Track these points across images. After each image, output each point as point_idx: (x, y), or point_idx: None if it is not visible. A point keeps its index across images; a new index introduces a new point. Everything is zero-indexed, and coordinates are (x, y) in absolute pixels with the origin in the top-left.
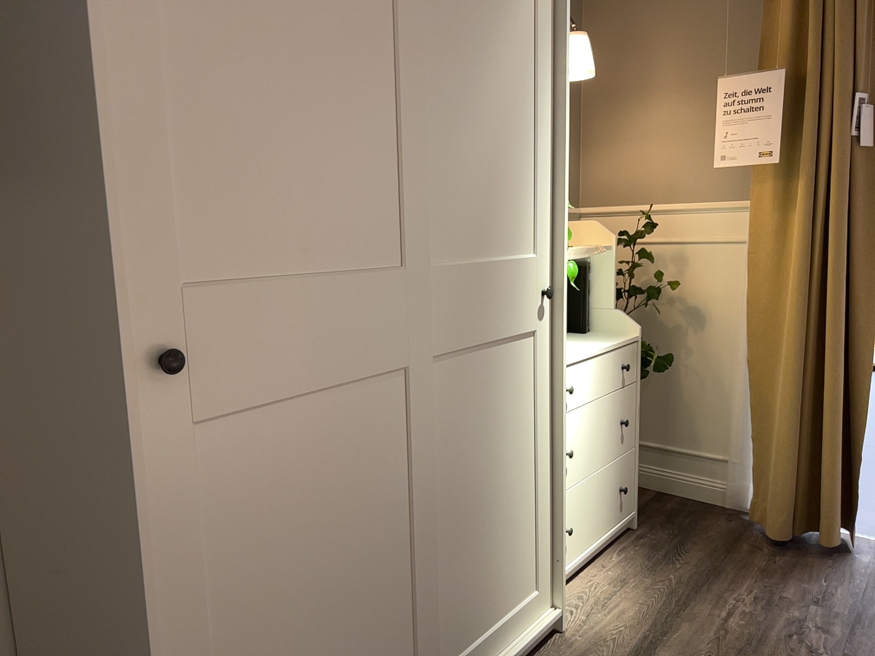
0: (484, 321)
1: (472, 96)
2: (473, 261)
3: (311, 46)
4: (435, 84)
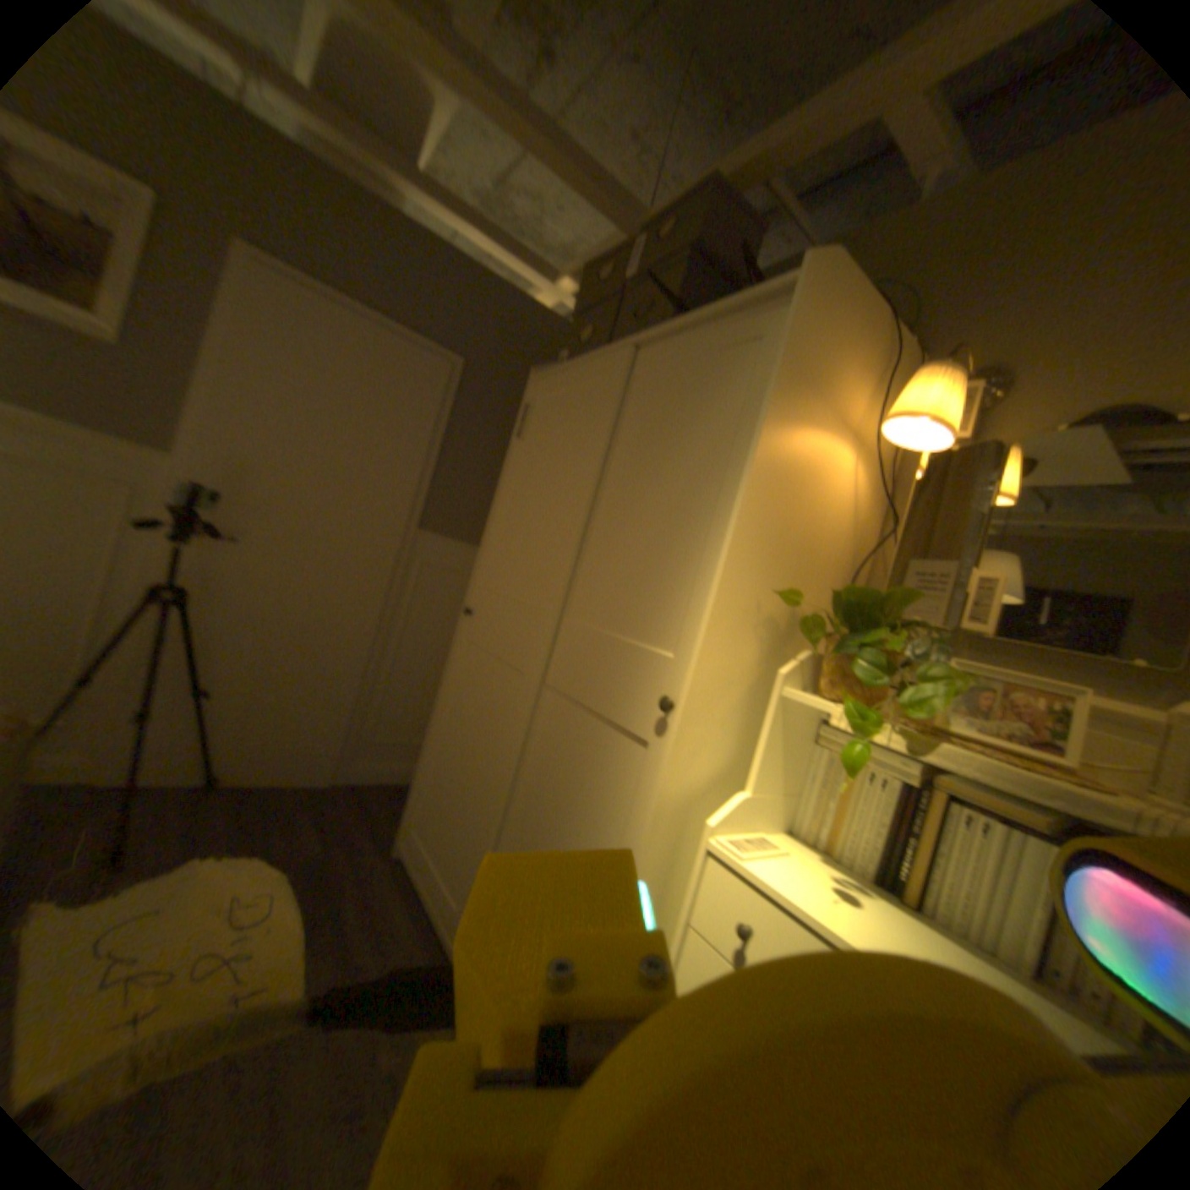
0: (589, 685)
1: (638, 497)
2: (596, 629)
3: (541, 491)
4: (609, 495)
